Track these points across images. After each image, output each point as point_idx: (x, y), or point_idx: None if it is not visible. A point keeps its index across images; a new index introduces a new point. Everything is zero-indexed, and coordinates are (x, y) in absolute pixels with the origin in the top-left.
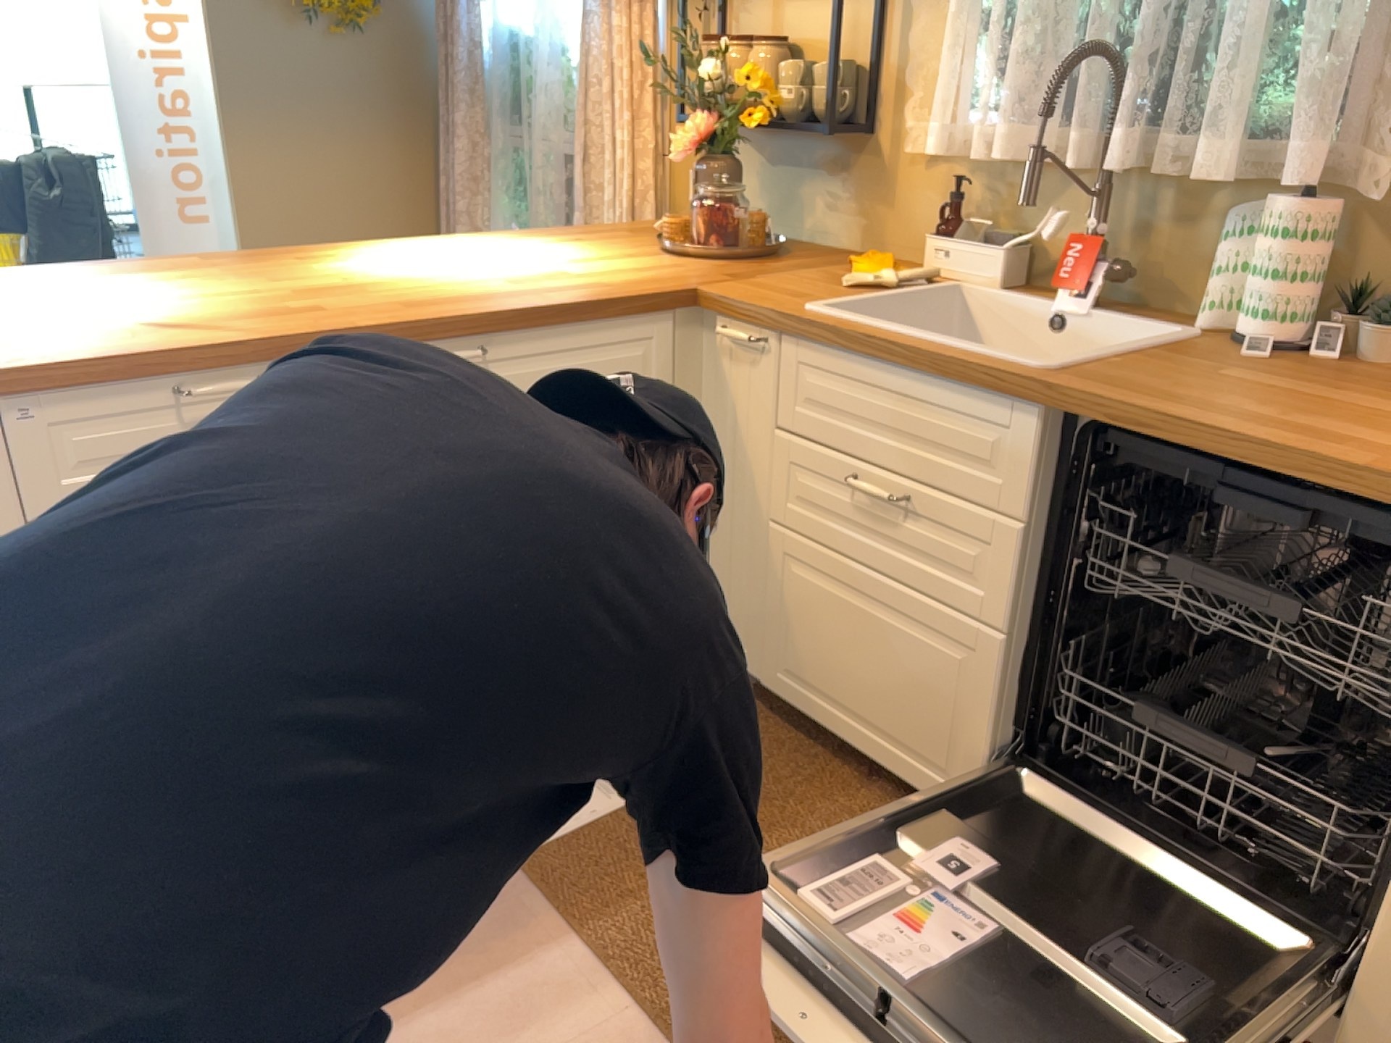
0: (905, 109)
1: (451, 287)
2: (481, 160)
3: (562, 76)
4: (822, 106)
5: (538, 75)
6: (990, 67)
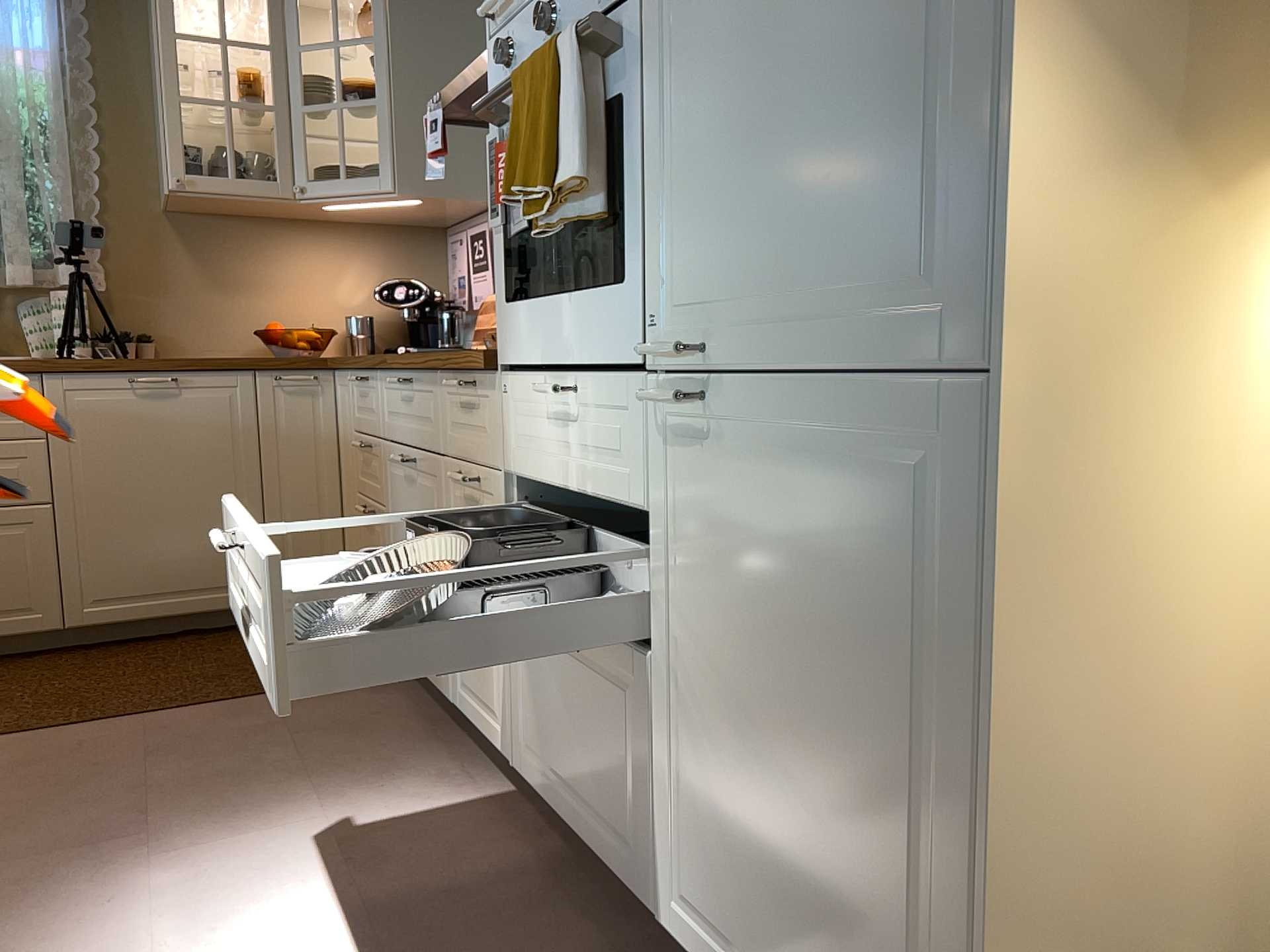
0: None
1: None
2: None
3: None
4: None
5: None
6: None
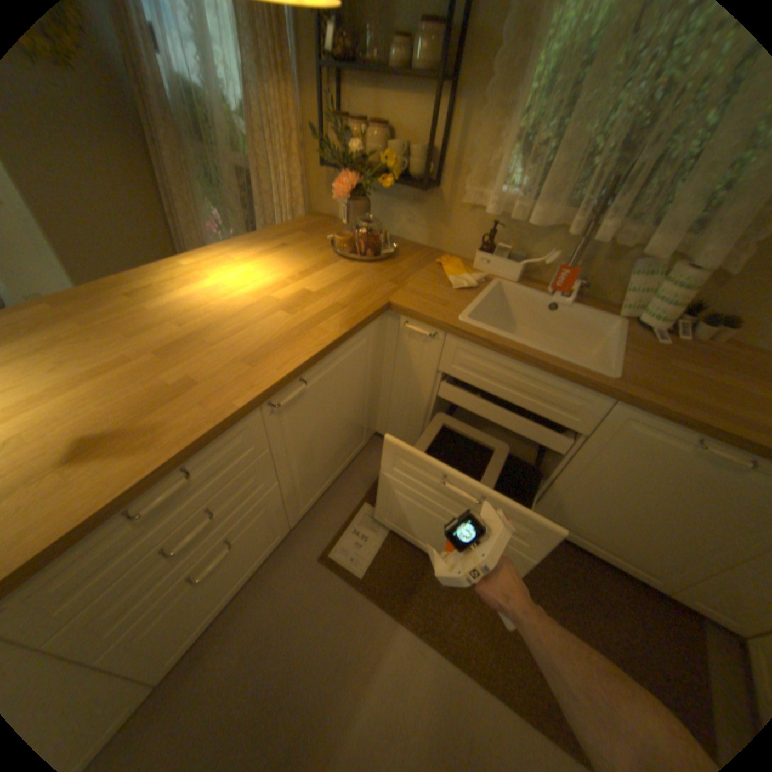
0: (462, 174)
1: (256, 324)
2: (178, 161)
3: (228, 116)
4: (417, 169)
5: (207, 110)
6: (531, 165)
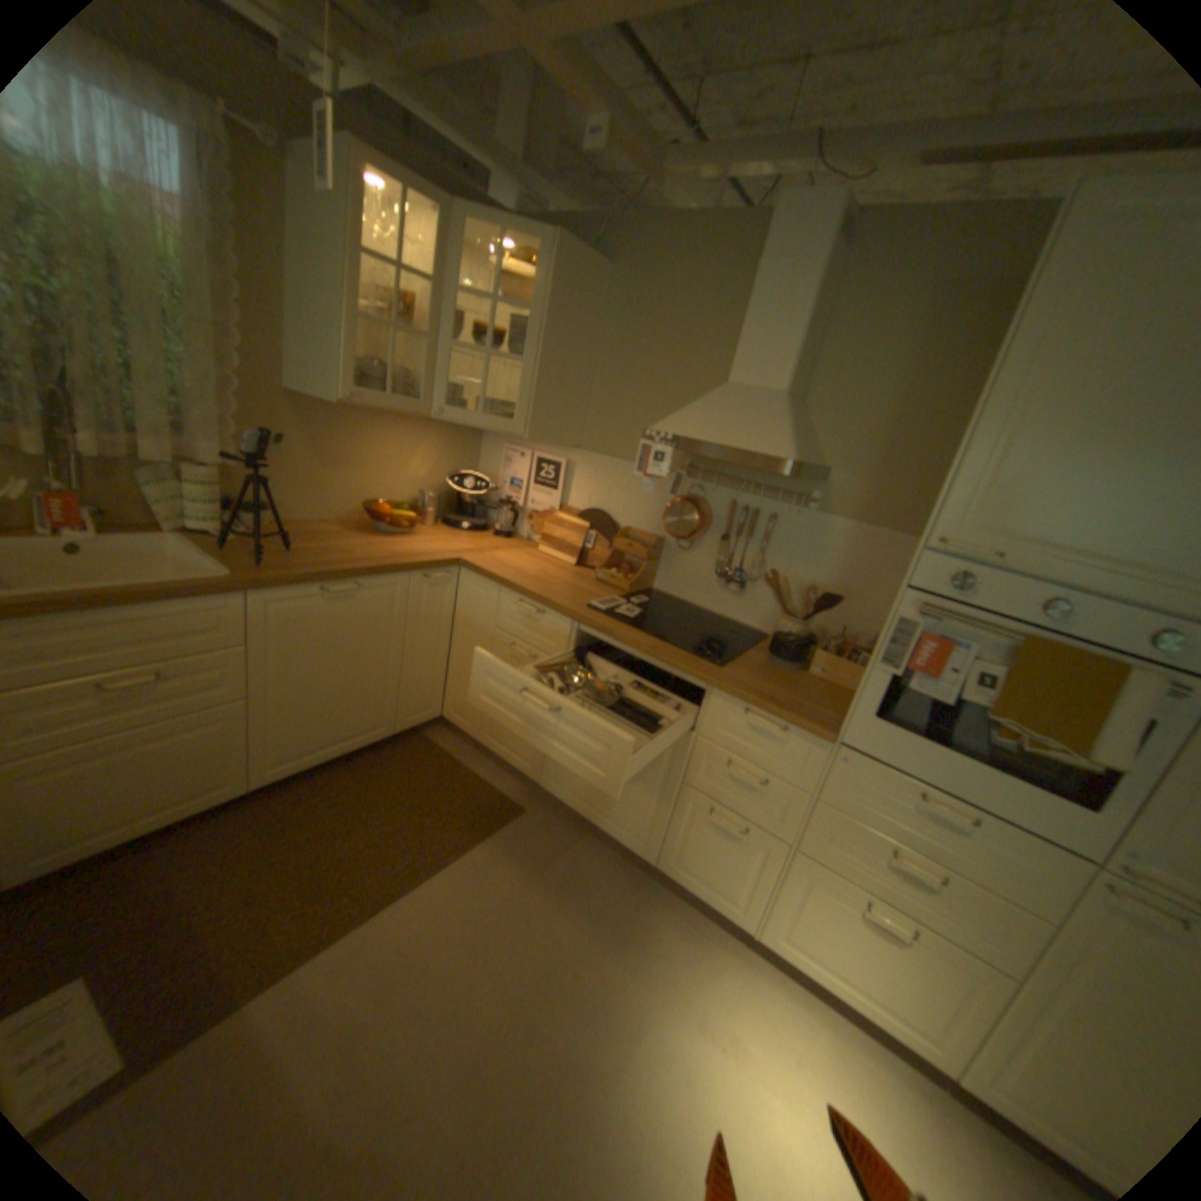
0: None
1: None
2: None
3: None
4: None
5: None
6: None
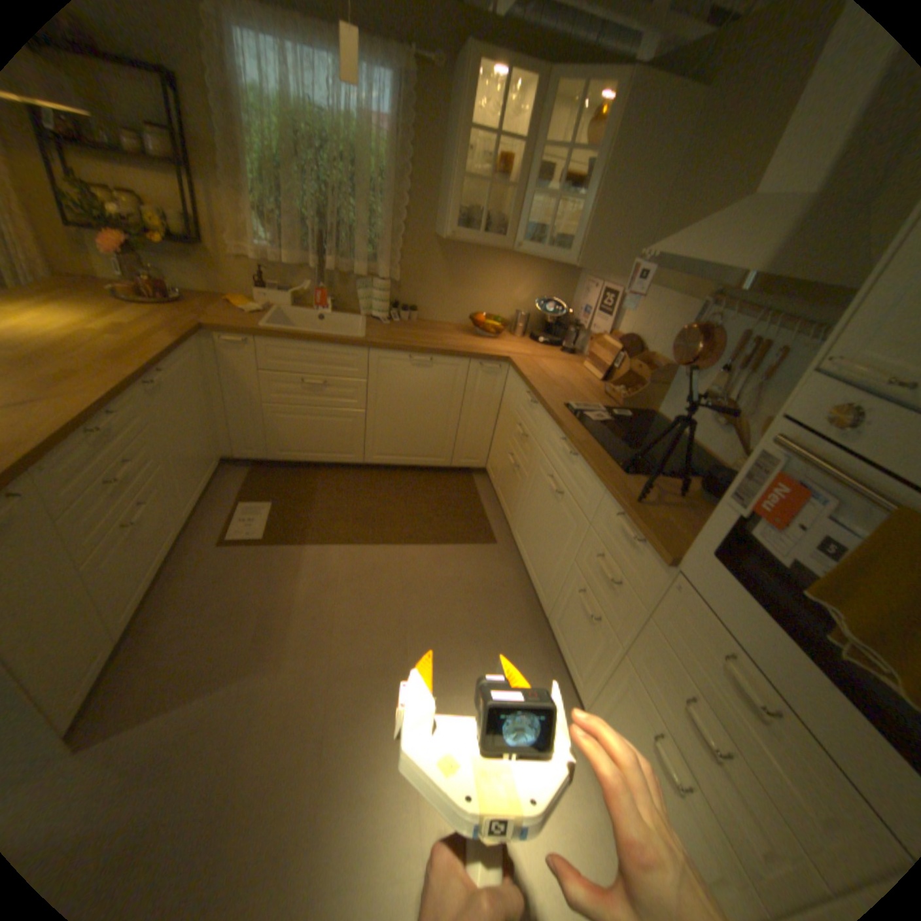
0: (218, 235)
1: (92, 344)
2: None
3: None
4: (177, 231)
5: None
6: (268, 228)
